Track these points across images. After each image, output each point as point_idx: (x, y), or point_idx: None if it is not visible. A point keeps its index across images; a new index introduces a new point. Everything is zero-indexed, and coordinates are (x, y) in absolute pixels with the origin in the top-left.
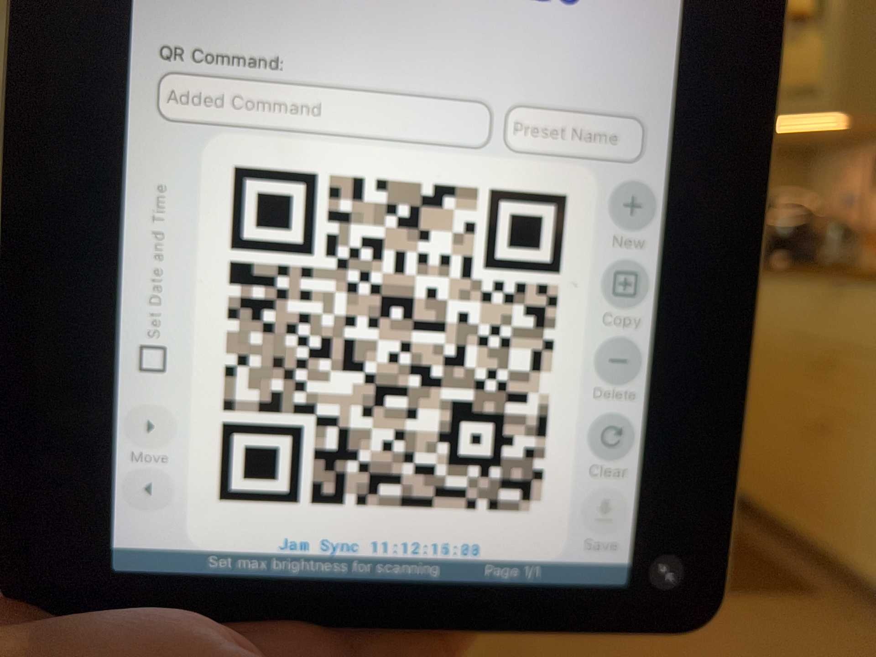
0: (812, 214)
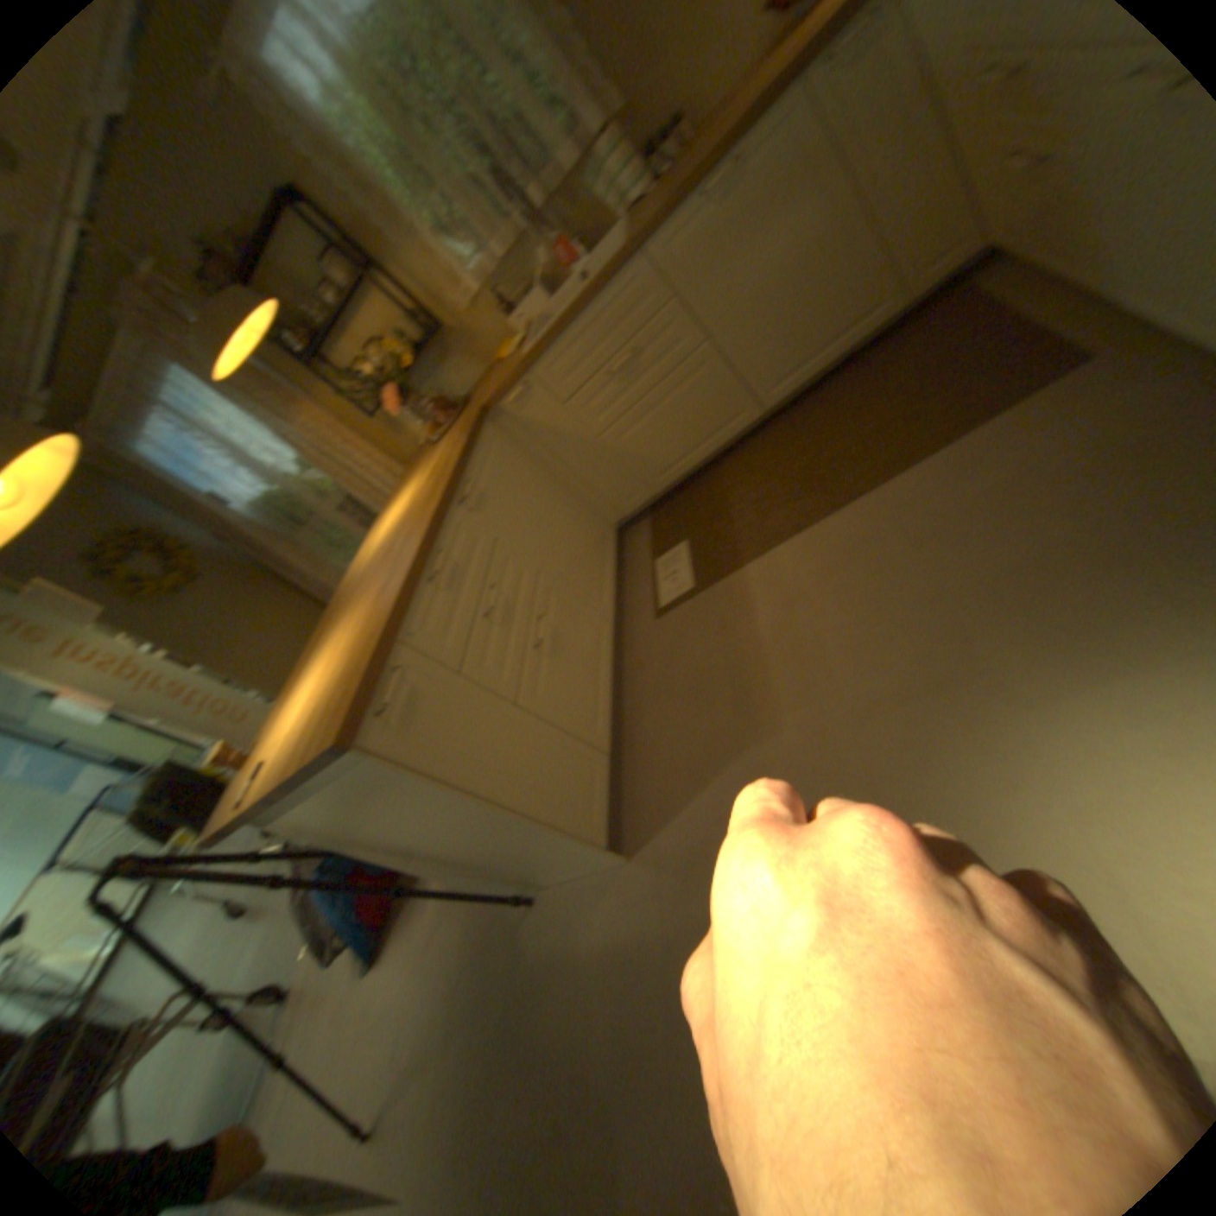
0: None
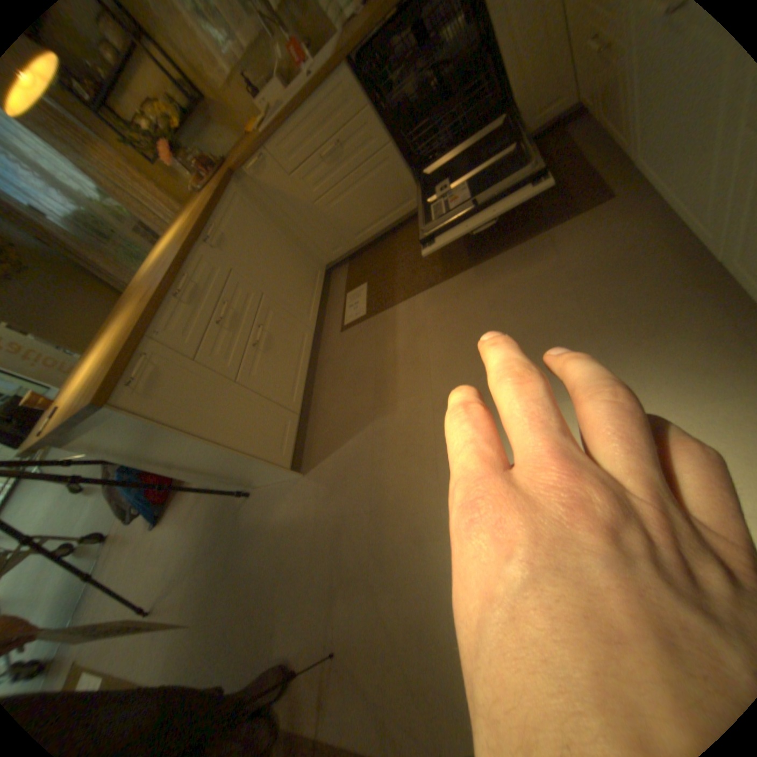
0: None
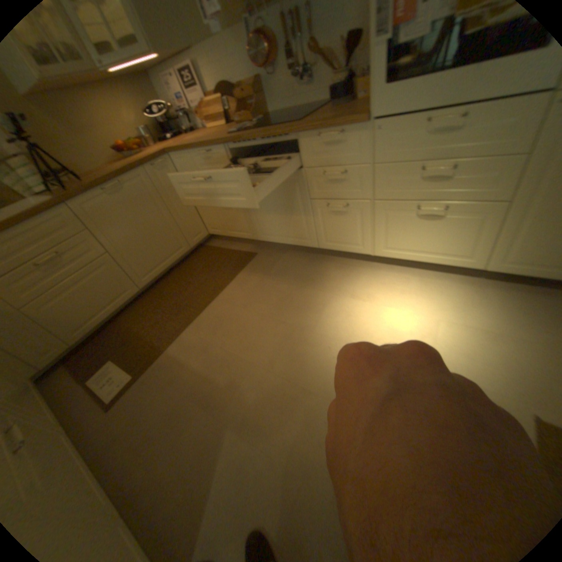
0: (164, 109)
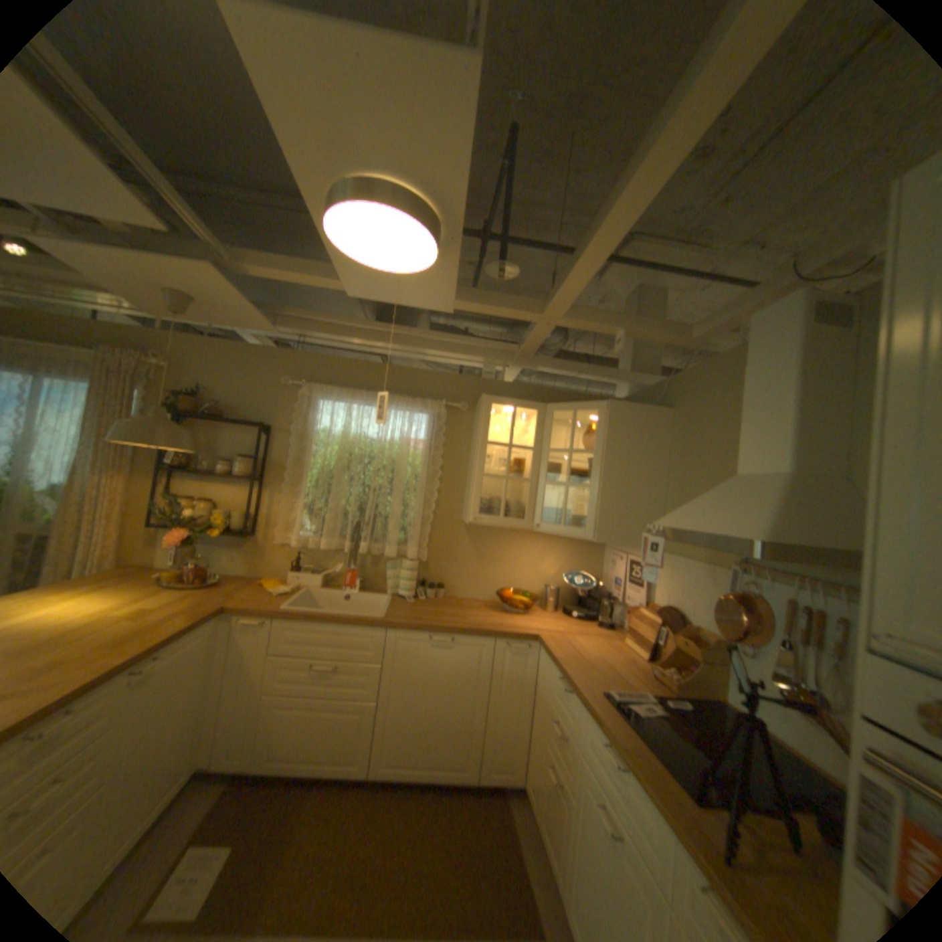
0: (593, 588)
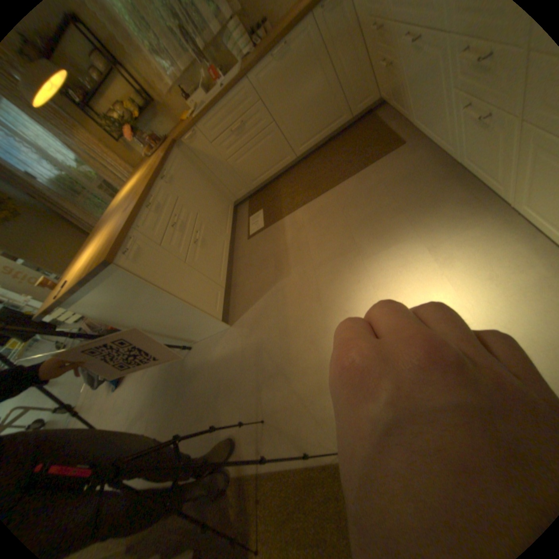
0: None
